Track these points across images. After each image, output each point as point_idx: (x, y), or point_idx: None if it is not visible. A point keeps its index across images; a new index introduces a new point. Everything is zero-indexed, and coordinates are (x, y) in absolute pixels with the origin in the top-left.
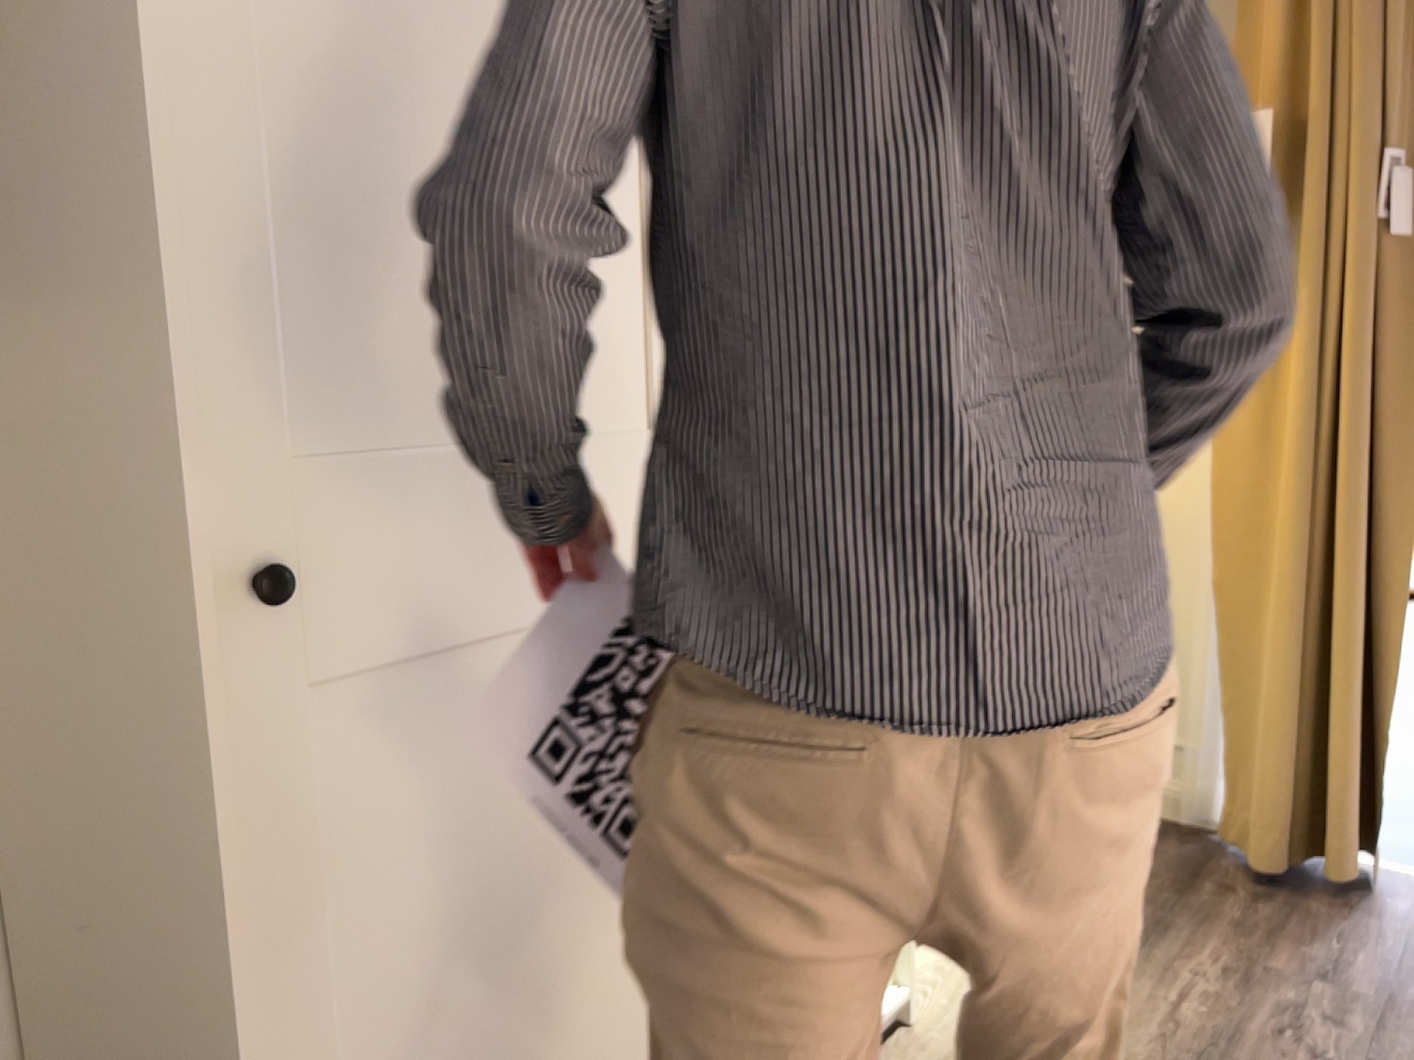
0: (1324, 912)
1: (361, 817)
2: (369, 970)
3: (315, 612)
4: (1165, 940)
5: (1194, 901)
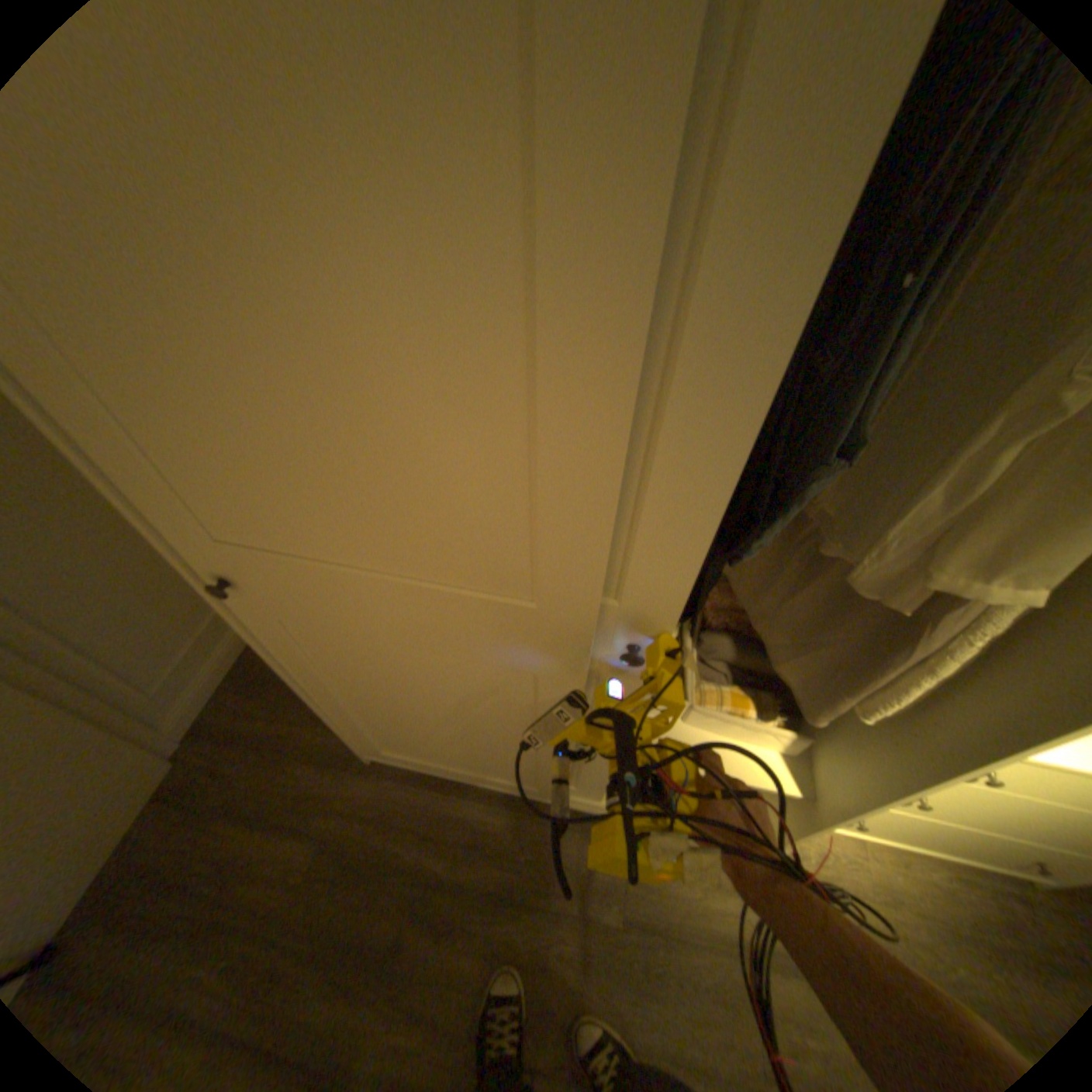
0: None
1: (329, 658)
2: (351, 690)
3: (263, 598)
4: None
5: None
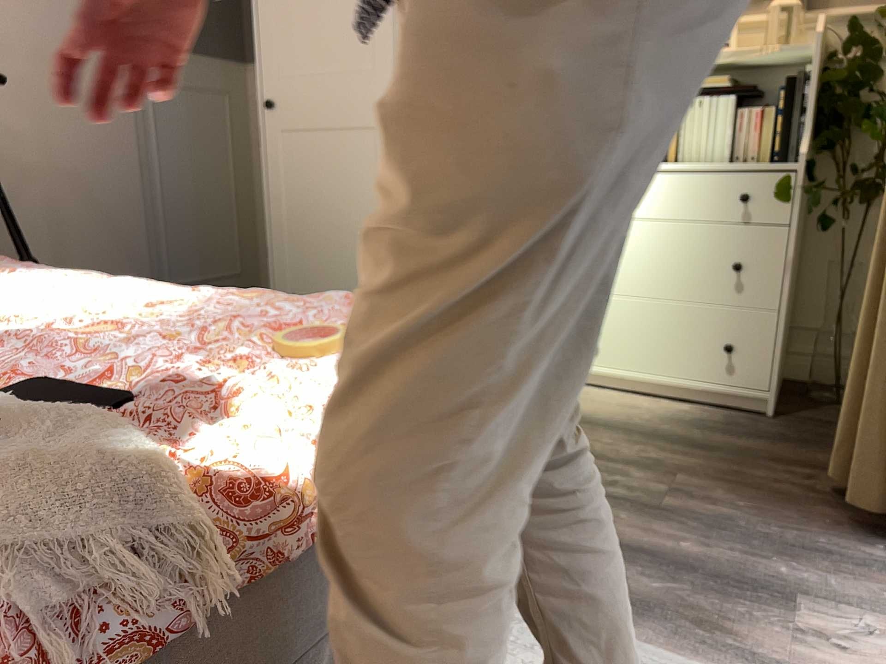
0: (819, 517)
1: (292, 168)
2: (294, 206)
3: (281, 115)
4: (687, 450)
5: (771, 466)
